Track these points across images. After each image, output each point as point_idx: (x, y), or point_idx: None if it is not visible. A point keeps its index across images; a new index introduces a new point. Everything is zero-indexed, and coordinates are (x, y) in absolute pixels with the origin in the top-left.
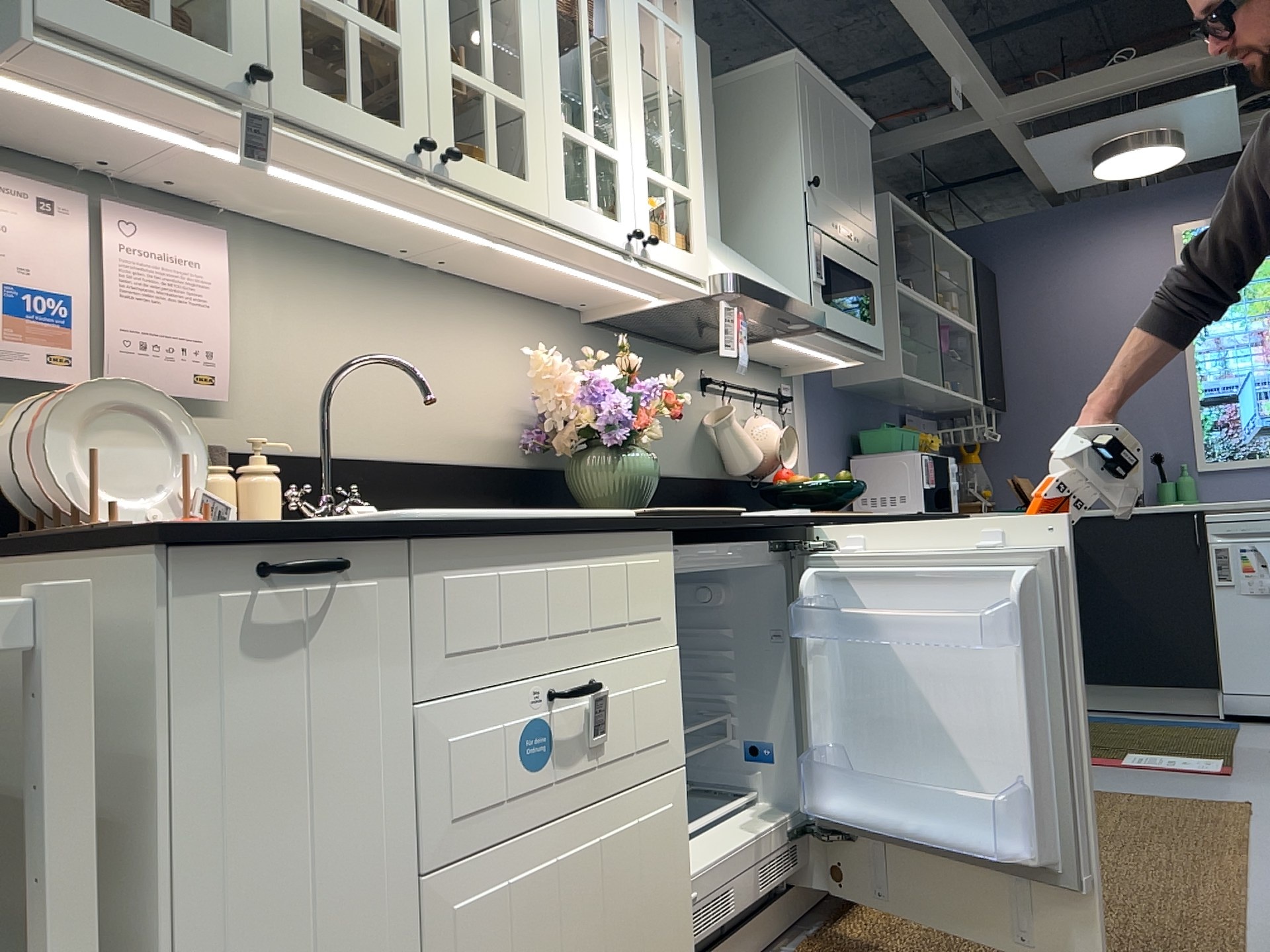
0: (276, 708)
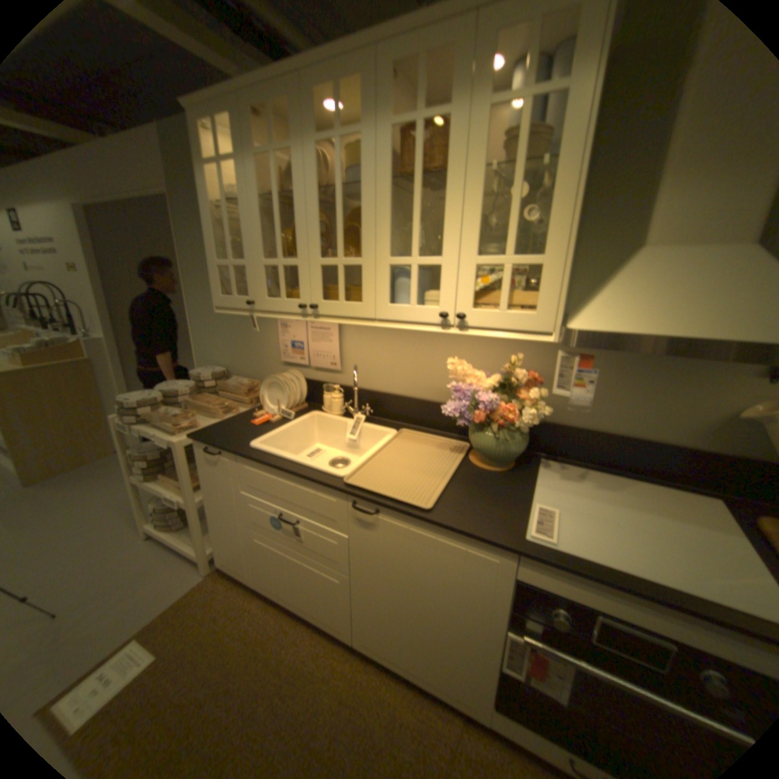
0: (214, 475)
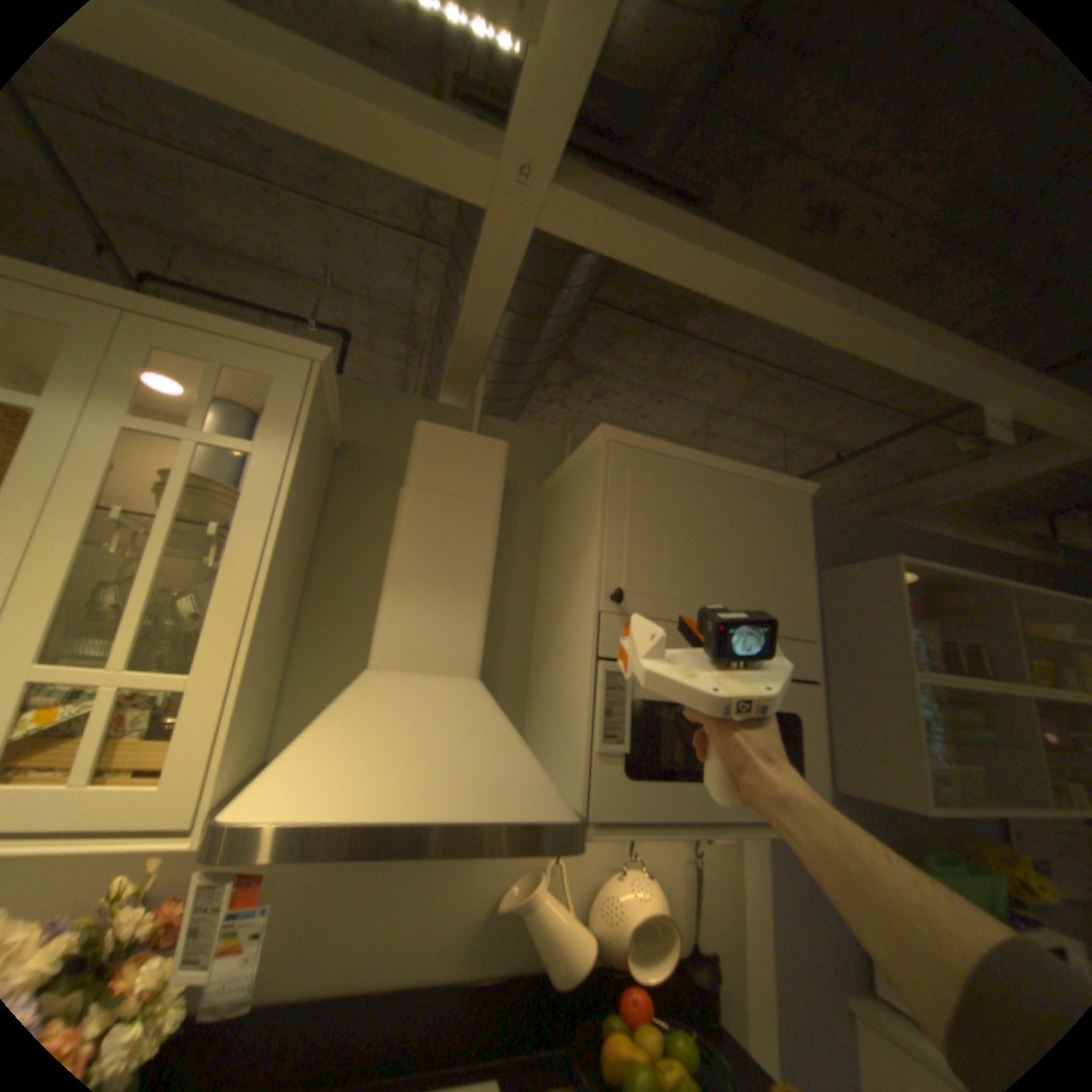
0: None
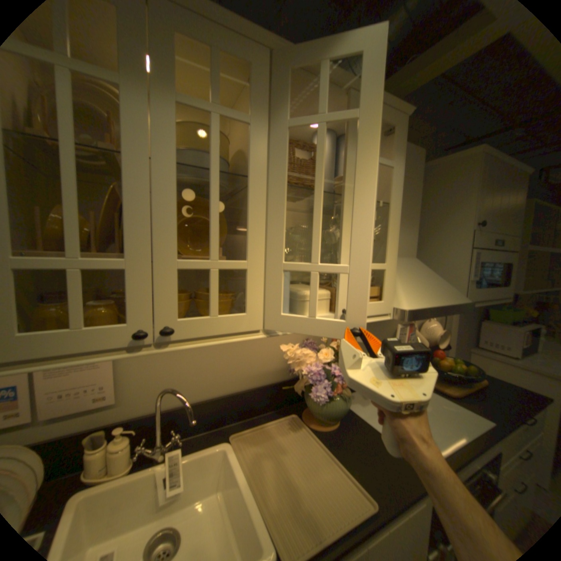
0: None
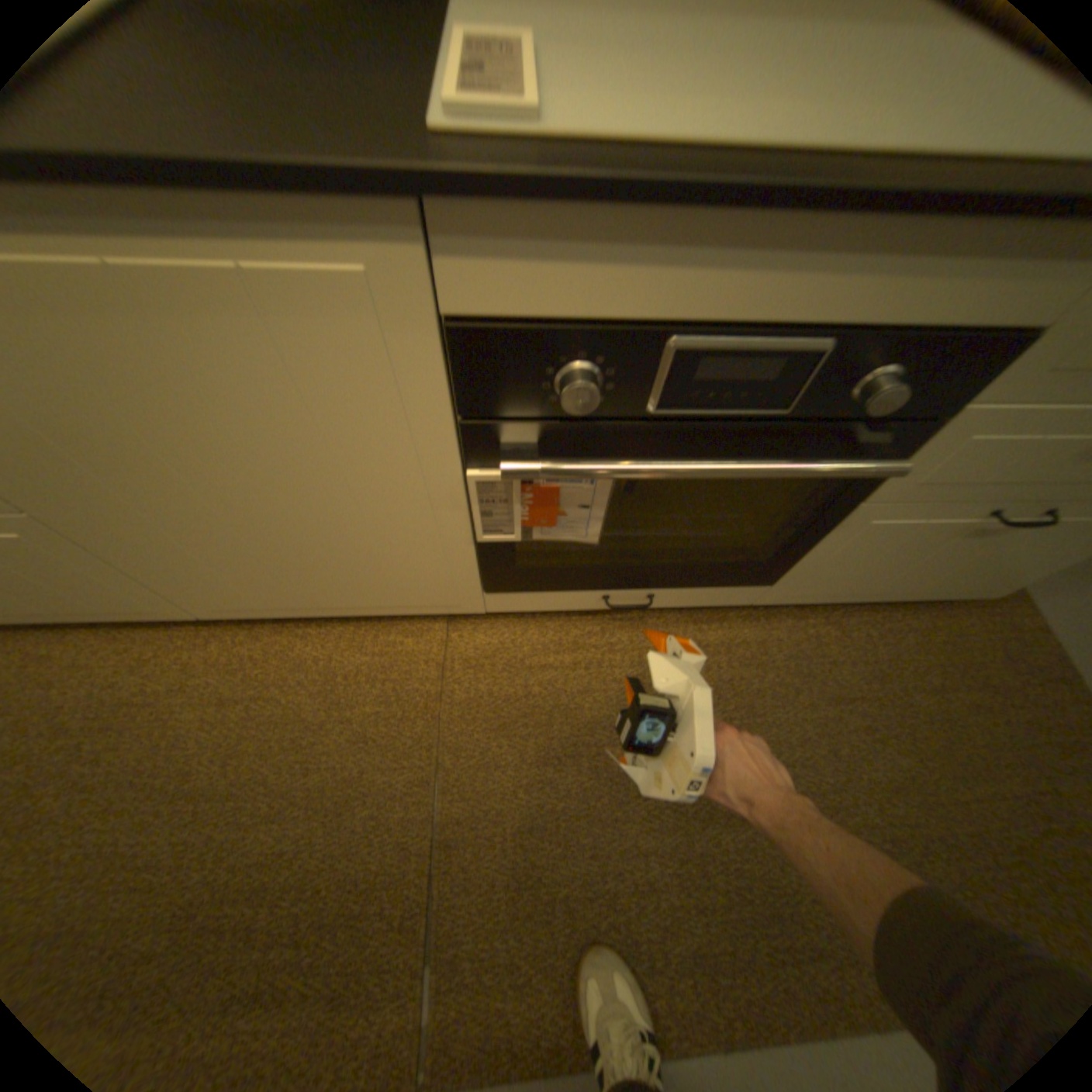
0: None
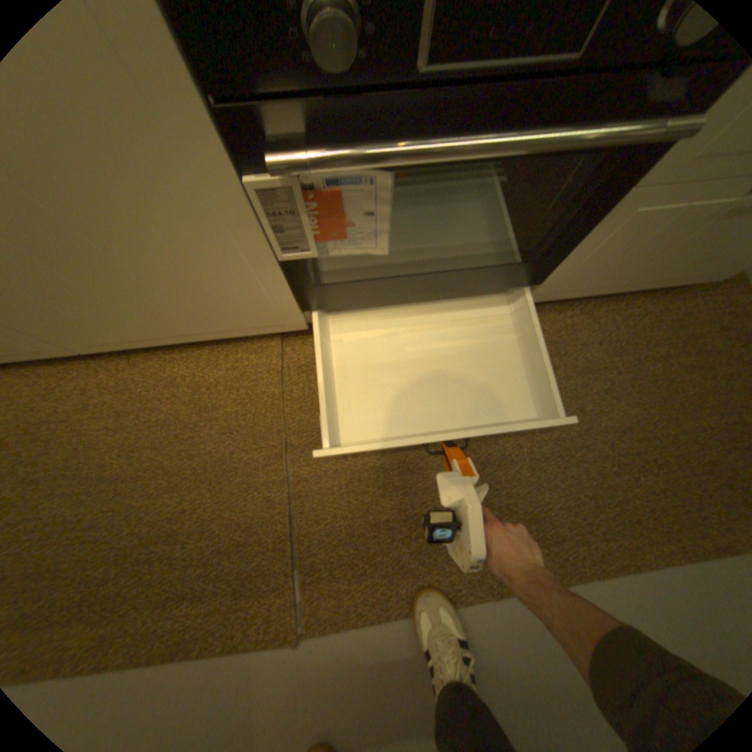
0: None
